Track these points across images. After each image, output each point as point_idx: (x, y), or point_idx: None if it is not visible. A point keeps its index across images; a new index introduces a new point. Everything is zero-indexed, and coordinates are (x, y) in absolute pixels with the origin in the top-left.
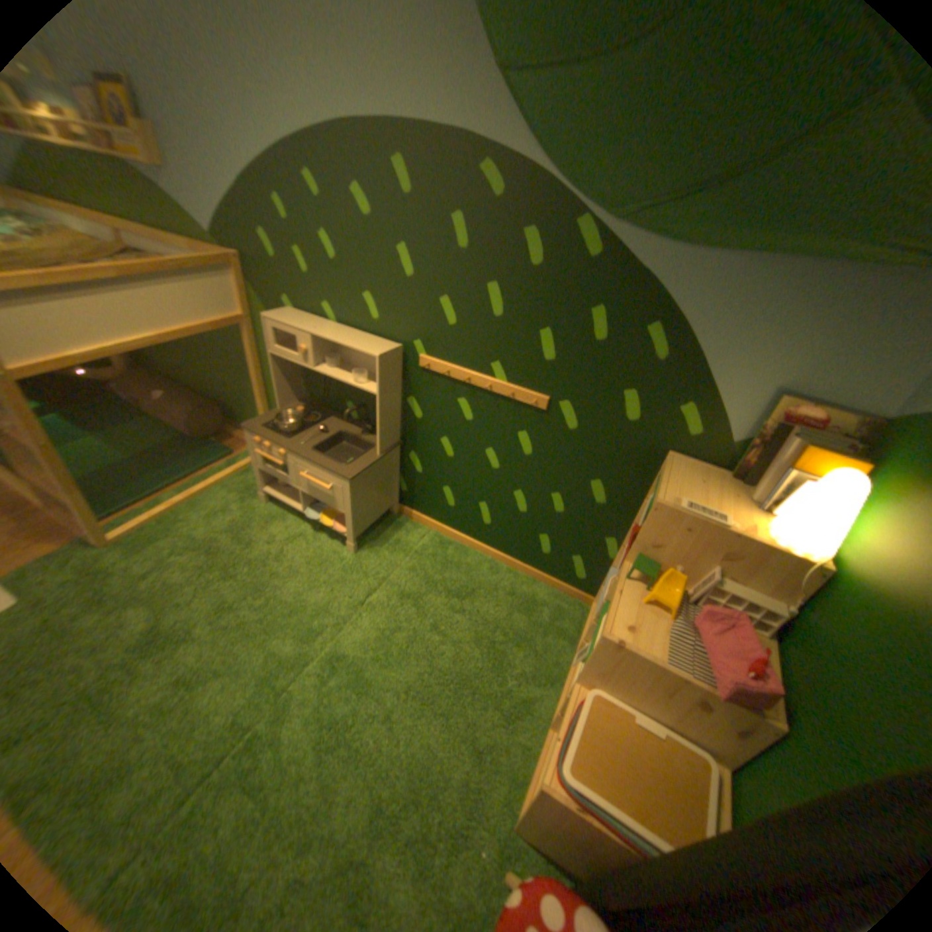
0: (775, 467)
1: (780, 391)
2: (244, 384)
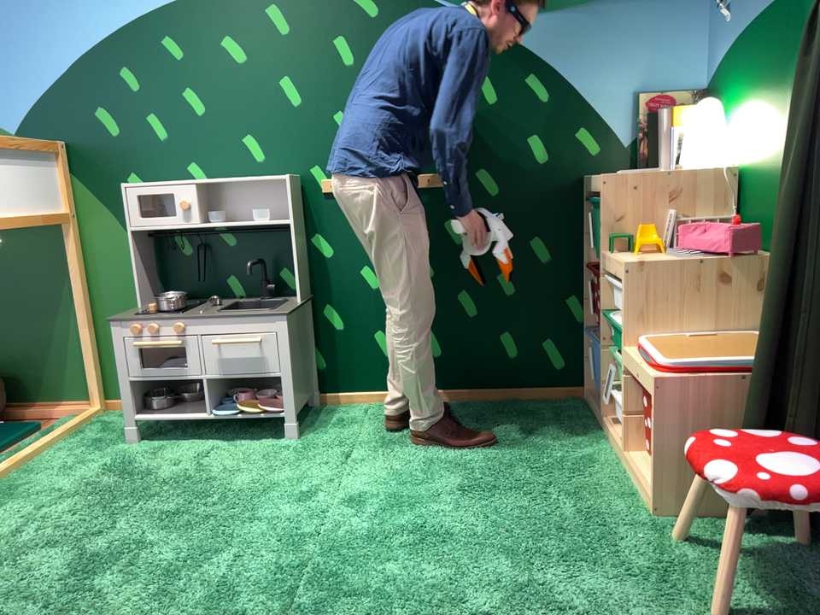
0: (660, 143)
1: (633, 93)
2: (48, 321)
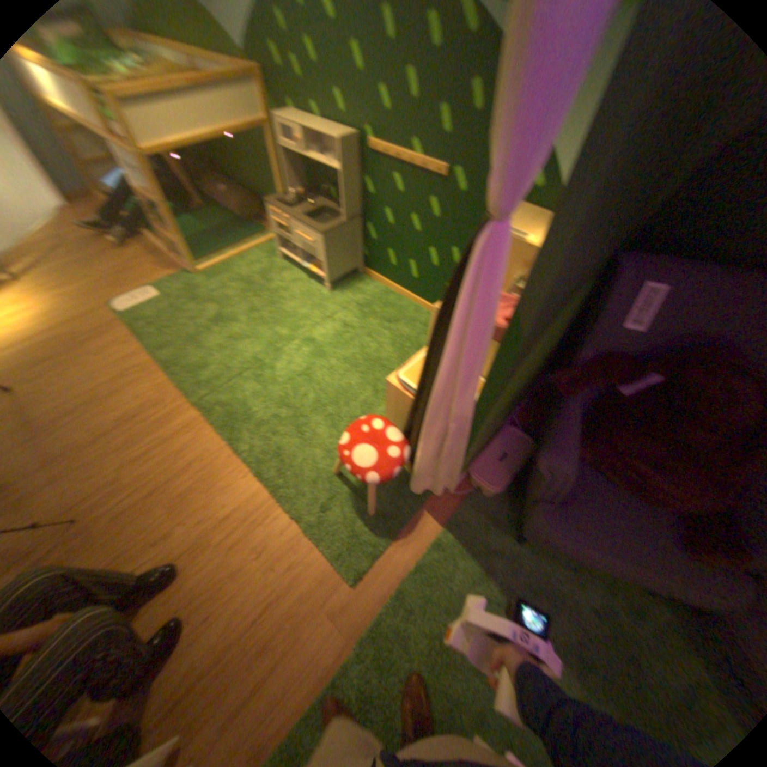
0: None
1: None
2: (268, 177)
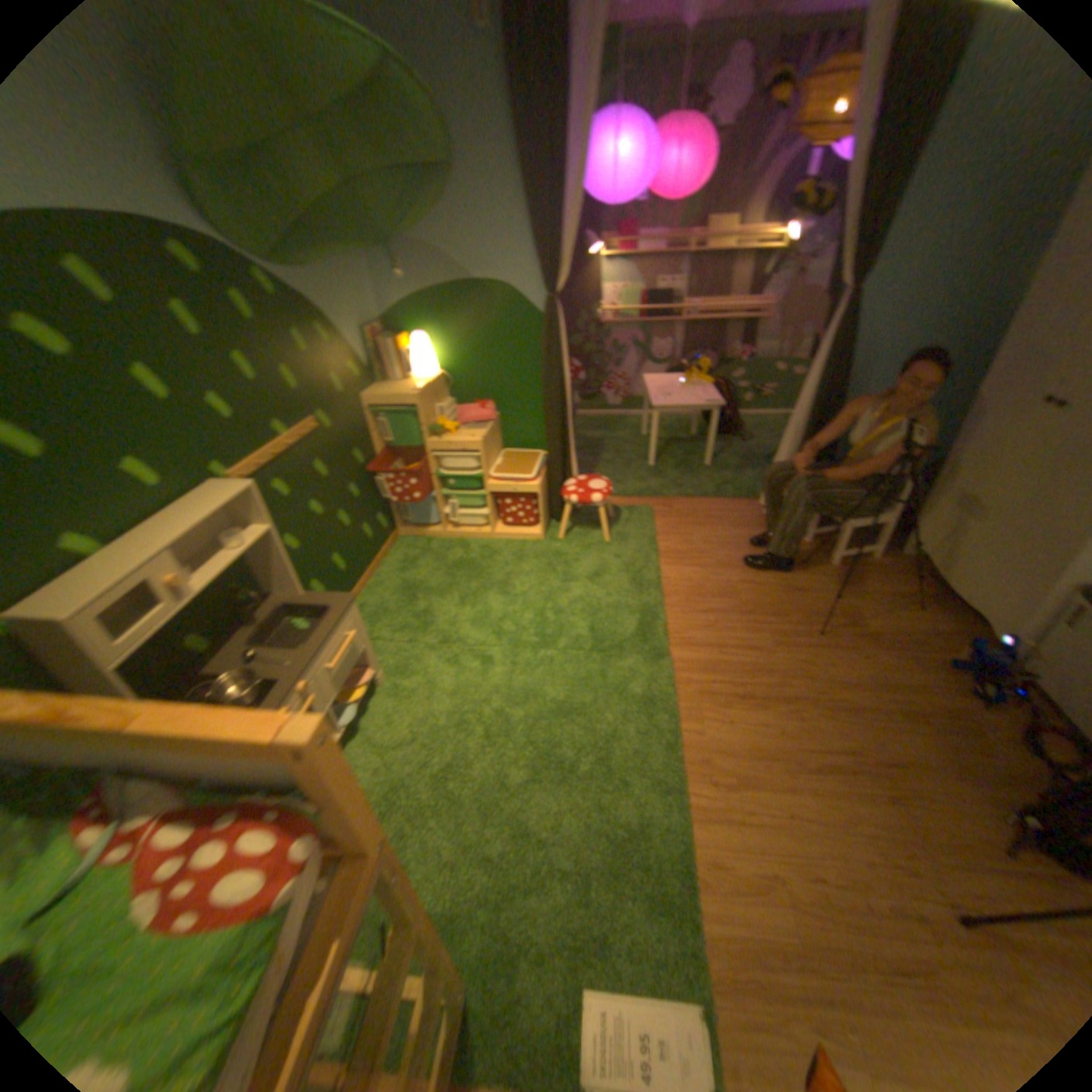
0: (385, 362)
1: (356, 328)
2: None
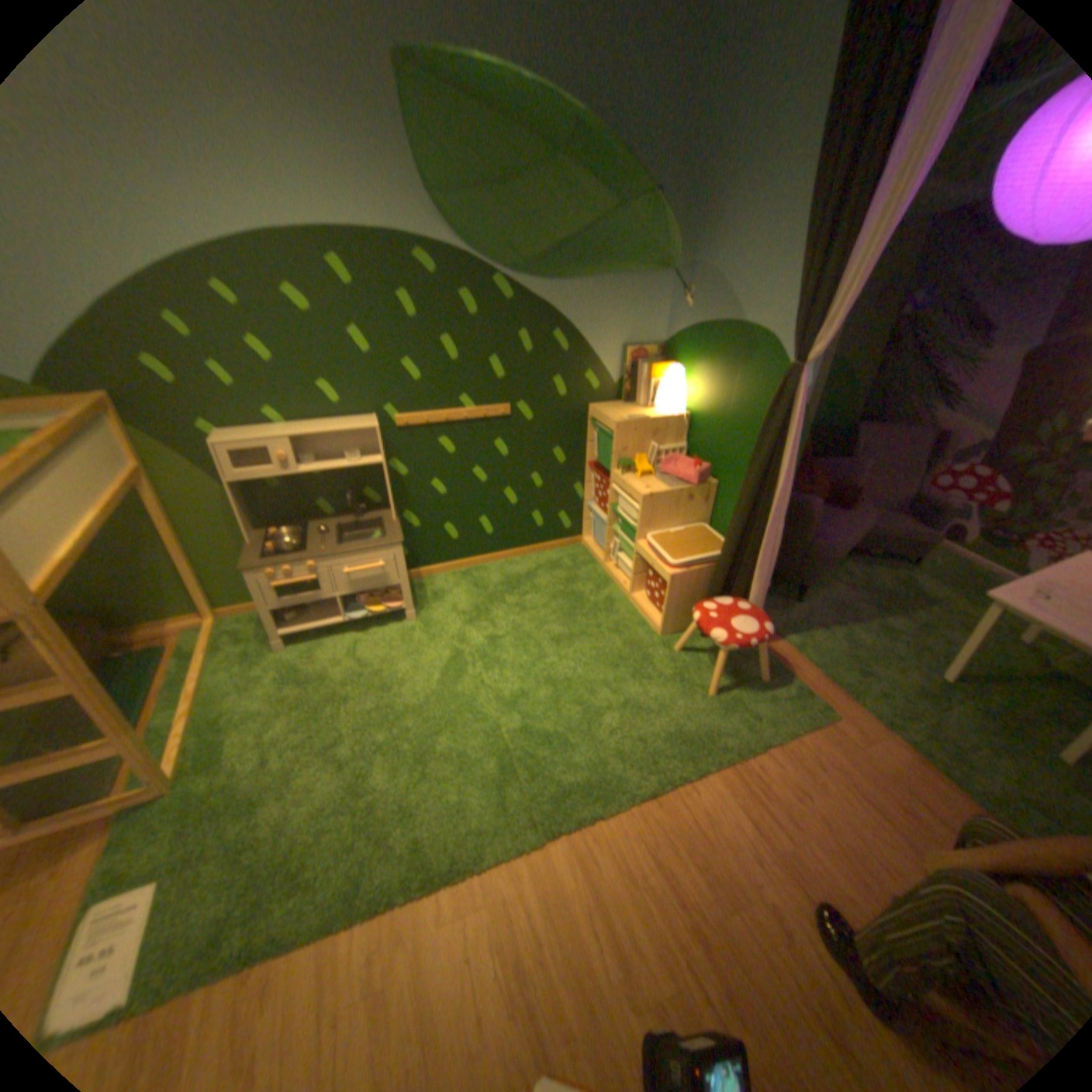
0: (638, 386)
1: (622, 347)
2: (134, 562)
